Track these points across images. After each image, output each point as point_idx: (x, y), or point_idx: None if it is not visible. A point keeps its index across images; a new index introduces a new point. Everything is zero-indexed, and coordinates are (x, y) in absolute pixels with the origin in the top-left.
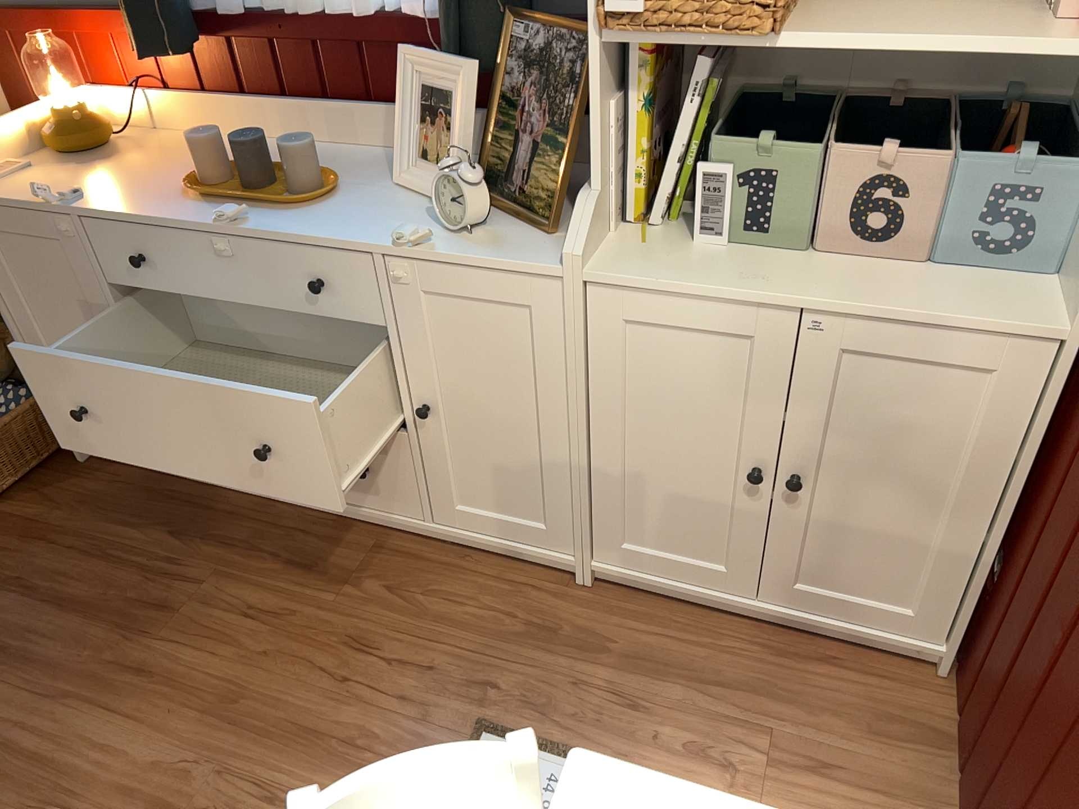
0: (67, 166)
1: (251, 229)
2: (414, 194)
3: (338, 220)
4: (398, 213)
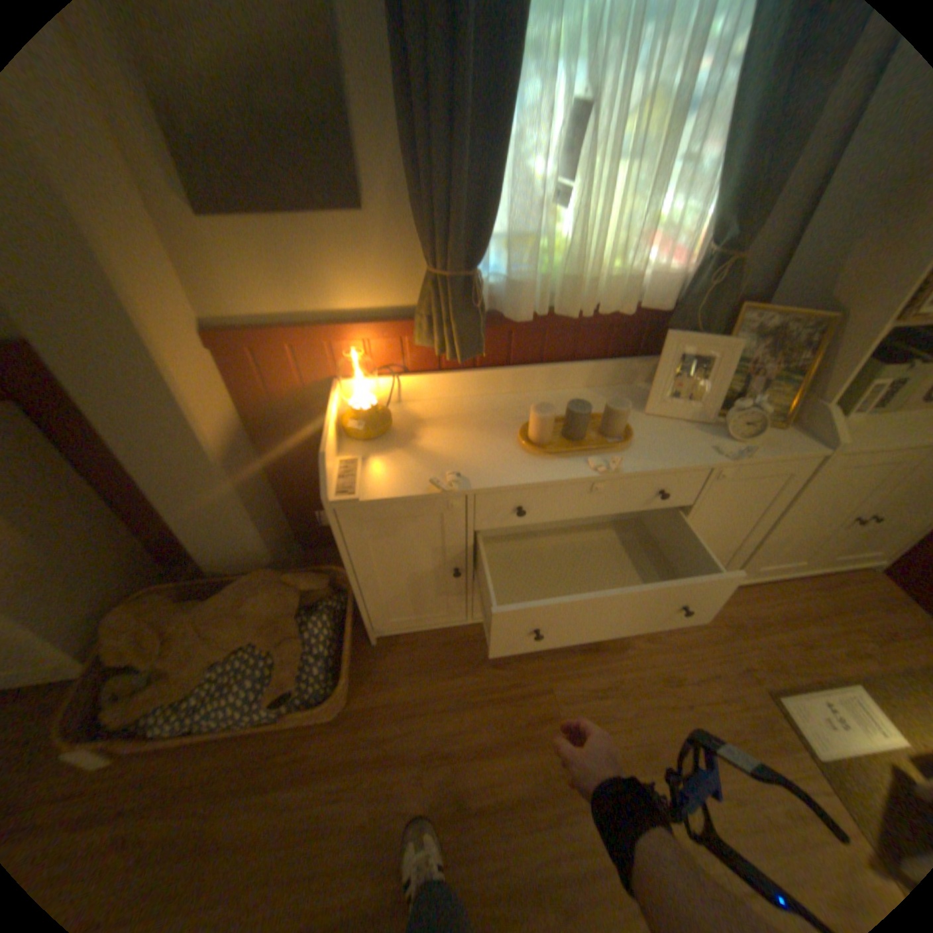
0: (372, 448)
1: (620, 469)
2: (662, 416)
3: (658, 447)
4: (679, 433)
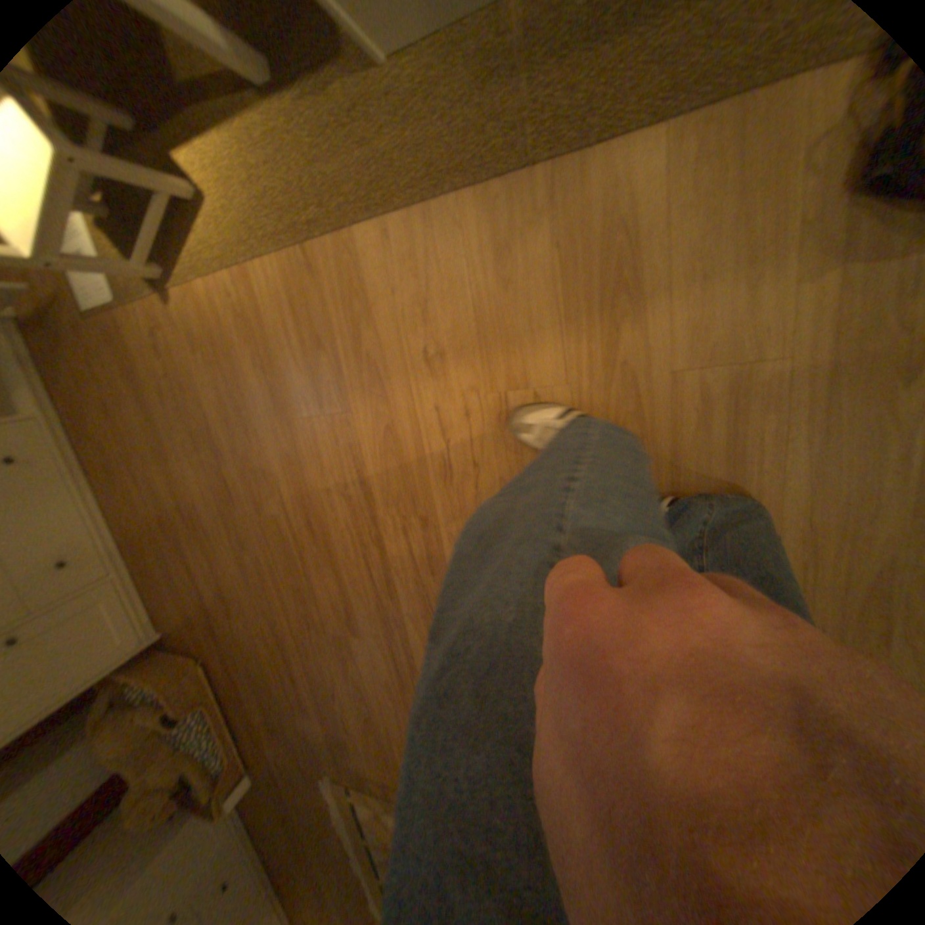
0: None
1: None
2: None
3: None
4: None
